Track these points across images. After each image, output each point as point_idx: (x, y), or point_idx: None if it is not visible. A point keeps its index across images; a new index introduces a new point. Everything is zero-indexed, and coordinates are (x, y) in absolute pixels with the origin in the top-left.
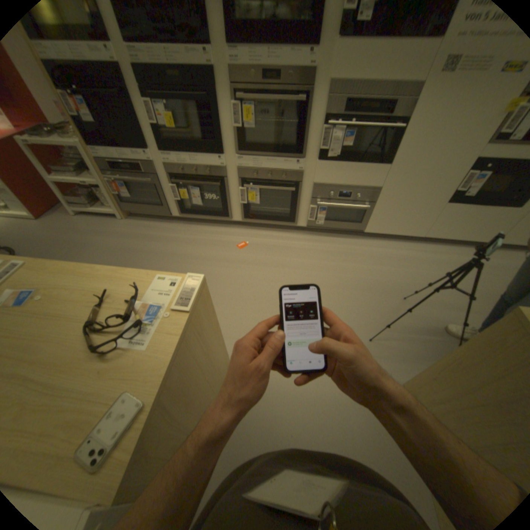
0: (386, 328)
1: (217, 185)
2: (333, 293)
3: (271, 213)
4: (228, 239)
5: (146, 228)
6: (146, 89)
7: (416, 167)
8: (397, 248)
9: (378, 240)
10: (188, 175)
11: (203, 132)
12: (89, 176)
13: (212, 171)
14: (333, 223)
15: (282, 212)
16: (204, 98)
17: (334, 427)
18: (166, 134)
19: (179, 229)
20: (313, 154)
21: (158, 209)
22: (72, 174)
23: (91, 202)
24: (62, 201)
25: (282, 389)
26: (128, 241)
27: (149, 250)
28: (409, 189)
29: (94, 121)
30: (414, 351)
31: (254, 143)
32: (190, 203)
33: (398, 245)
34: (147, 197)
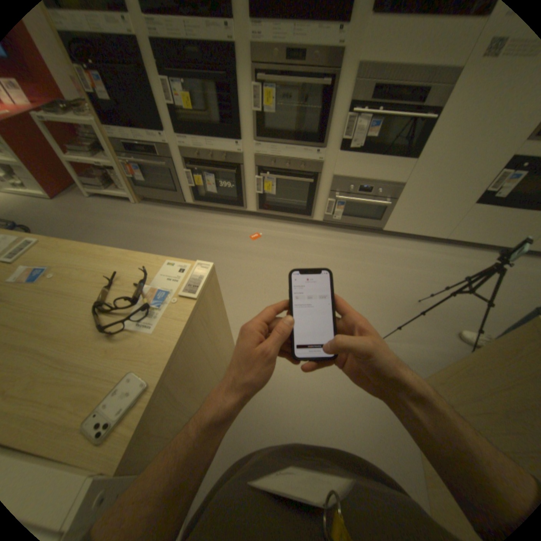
0: (397, 330)
1: (233, 173)
2: (346, 291)
3: (287, 205)
4: (242, 230)
5: (159, 214)
6: (164, 67)
7: (445, 162)
8: (417, 249)
9: (397, 239)
10: (204, 161)
11: (221, 115)
12: (104, 157)
13: (228, 158)
14: (351, 219)
15: (298, 204)
16: (223, 78)
17: (335, 423)
18: (182, 116)
19: (192, 217)
20: (335, 143)
21: (172, 194)
22: (87, 155)
23: (106, 184)
24: (77, 182)
25: (286, 383)
26: (141, 226)
27: (161, 236)
28: (435, 187)
29: (110, 100)
30: (424, 355)
31: (274, 130)
32: (204, 191)
33: (417, 246)
34: (161, 182)
